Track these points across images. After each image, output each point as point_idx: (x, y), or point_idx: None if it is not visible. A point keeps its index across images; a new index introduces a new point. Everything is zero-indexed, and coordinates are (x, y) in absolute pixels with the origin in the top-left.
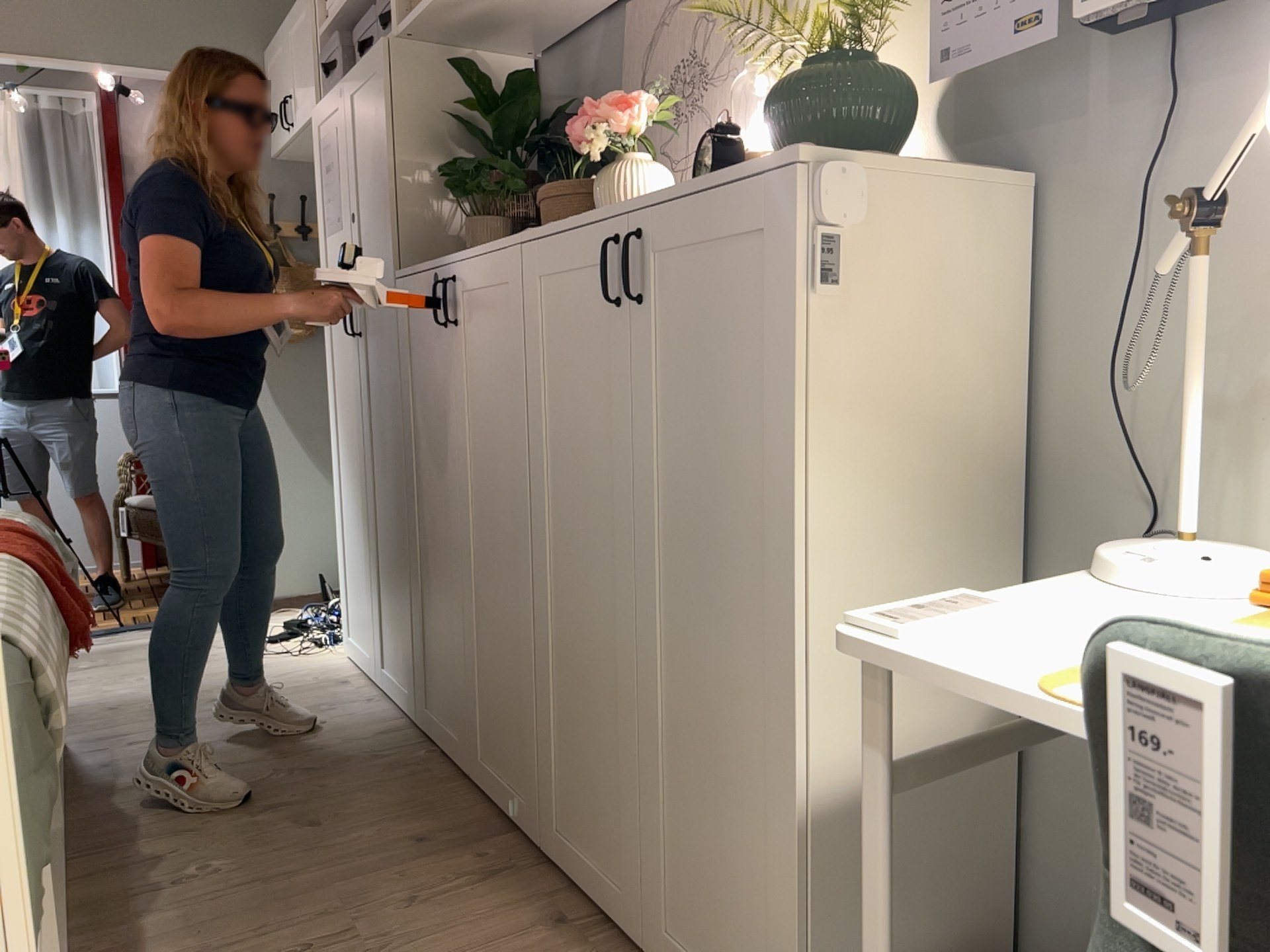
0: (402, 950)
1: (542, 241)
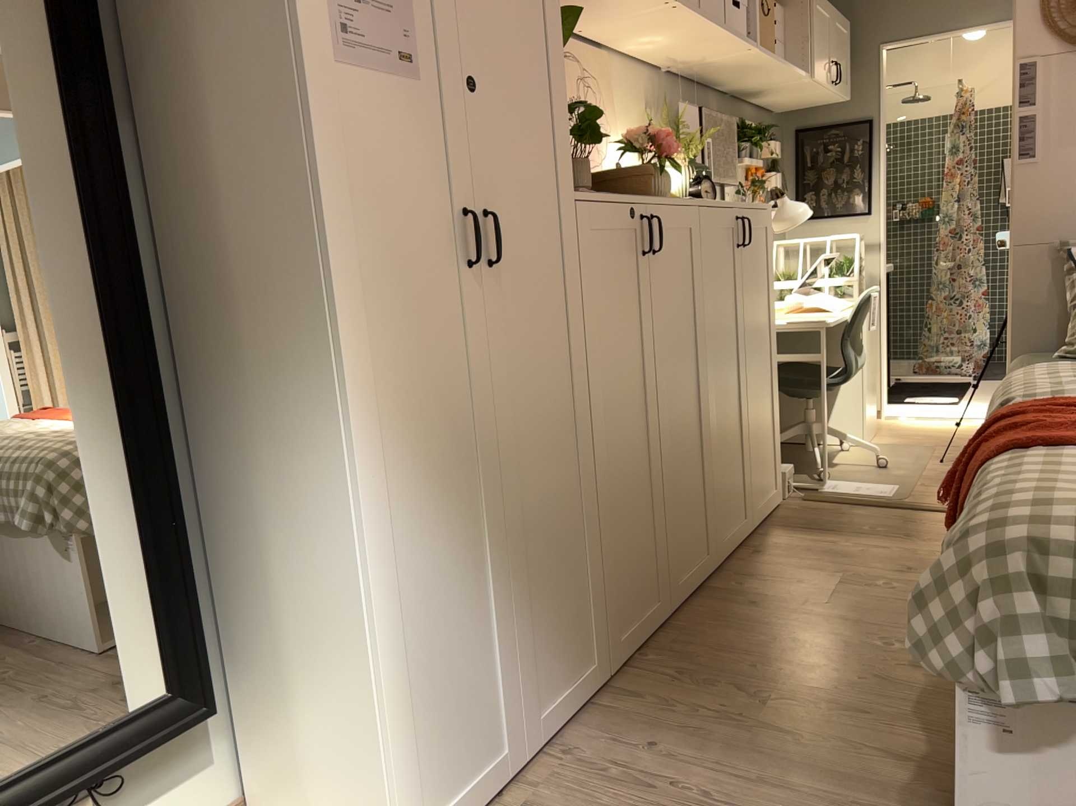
0: (825, 572)
1: (710, 207)
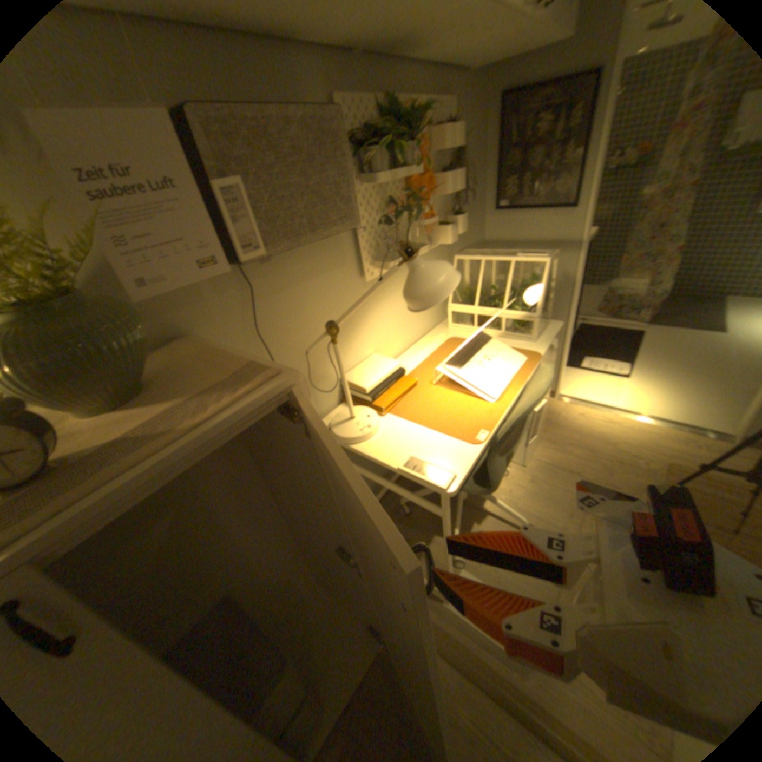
0: None
1: None
